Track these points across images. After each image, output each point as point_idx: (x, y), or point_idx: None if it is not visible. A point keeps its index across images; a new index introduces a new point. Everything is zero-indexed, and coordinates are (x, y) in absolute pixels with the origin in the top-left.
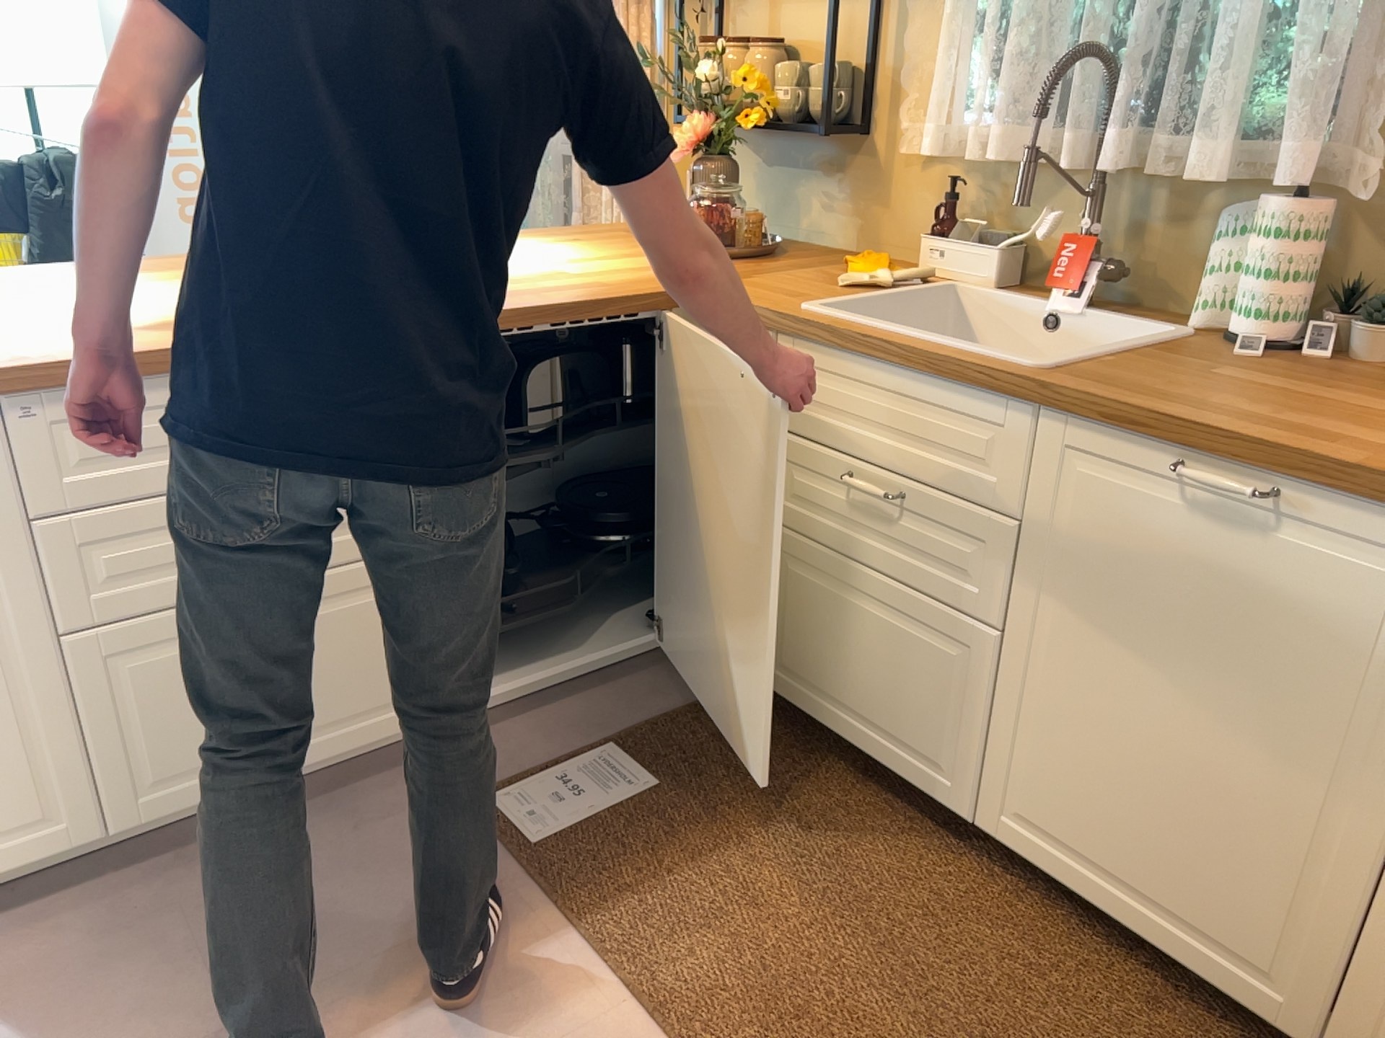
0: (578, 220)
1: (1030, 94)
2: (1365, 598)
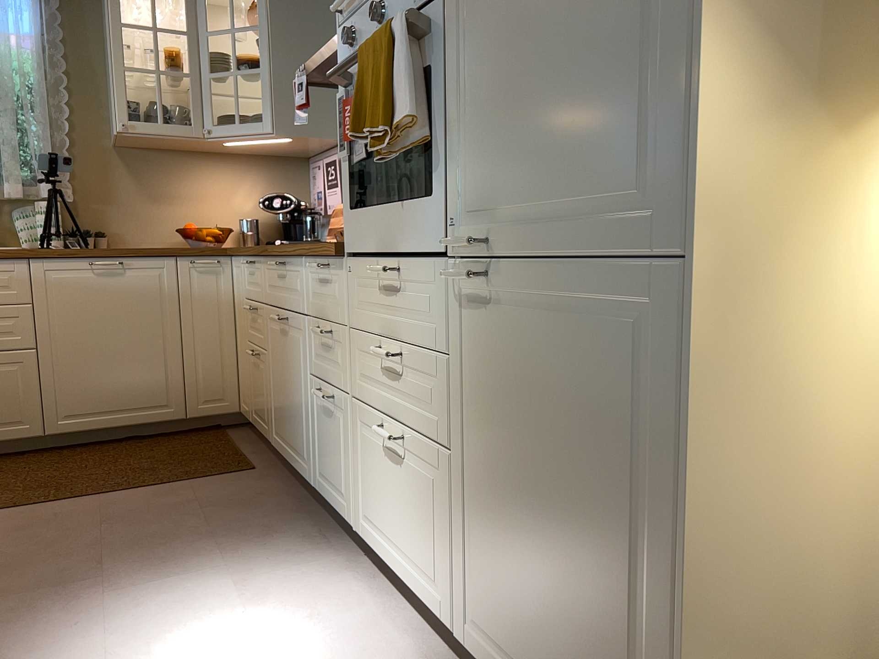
0: None
1: None
2: (153, 281)
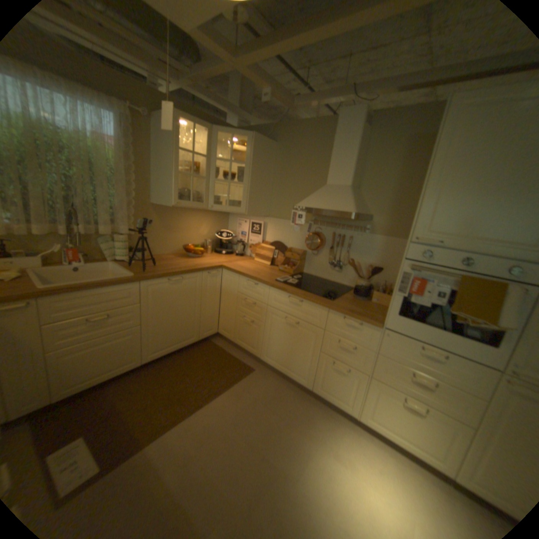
0: None
1: (43, 218)
2: (193, 284)
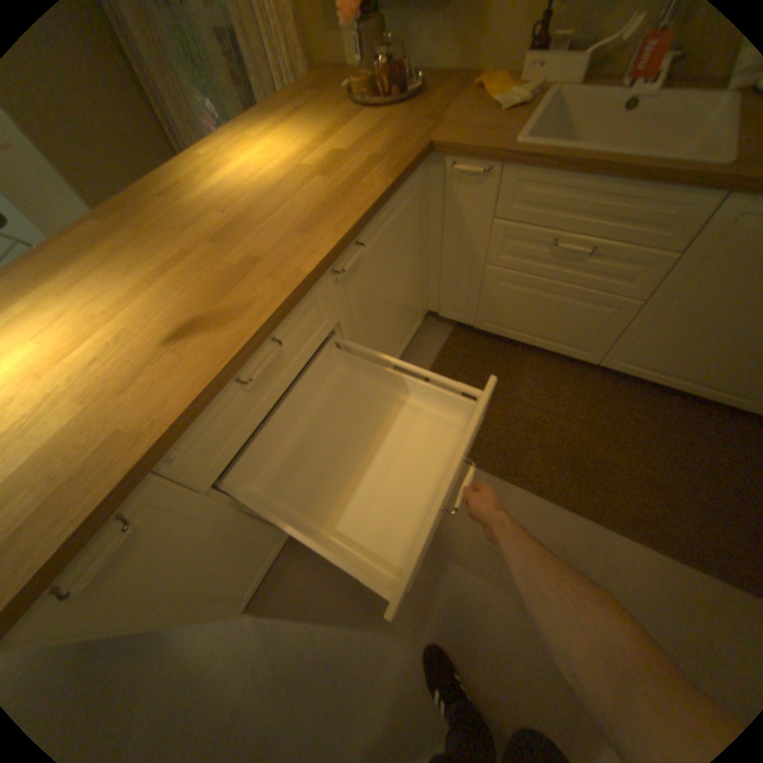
0: (256, 83)
1: None
2: None
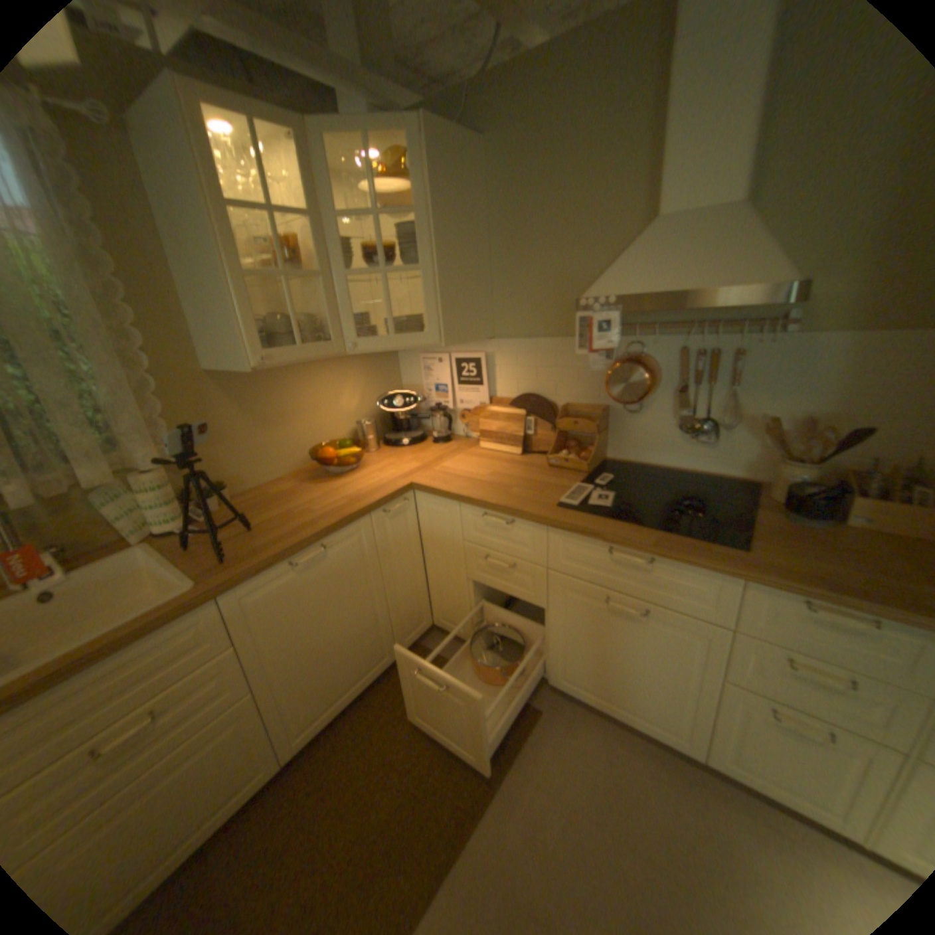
0: None
1: None
2: (355, 550)
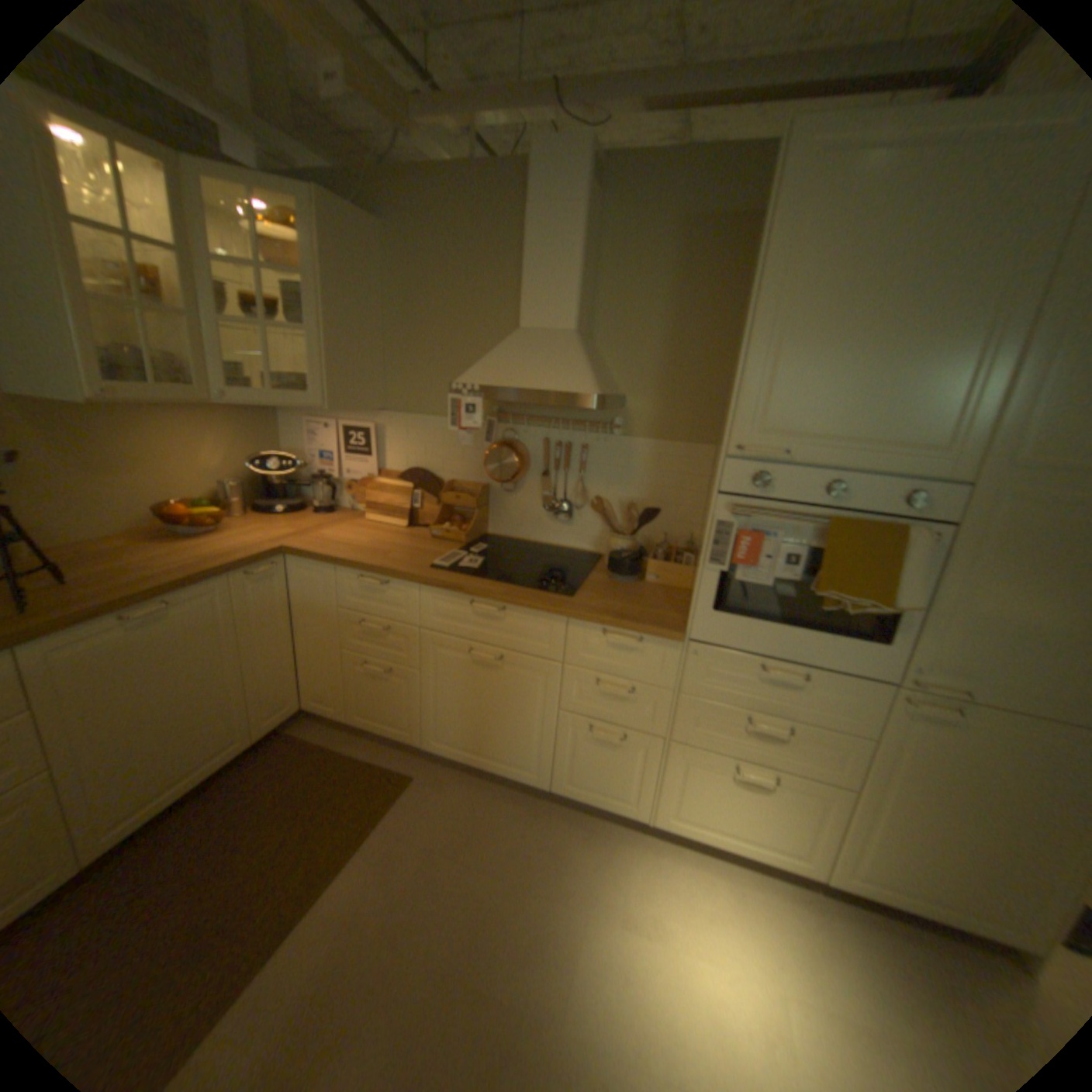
0: None
1: None
2: (204, 613)
